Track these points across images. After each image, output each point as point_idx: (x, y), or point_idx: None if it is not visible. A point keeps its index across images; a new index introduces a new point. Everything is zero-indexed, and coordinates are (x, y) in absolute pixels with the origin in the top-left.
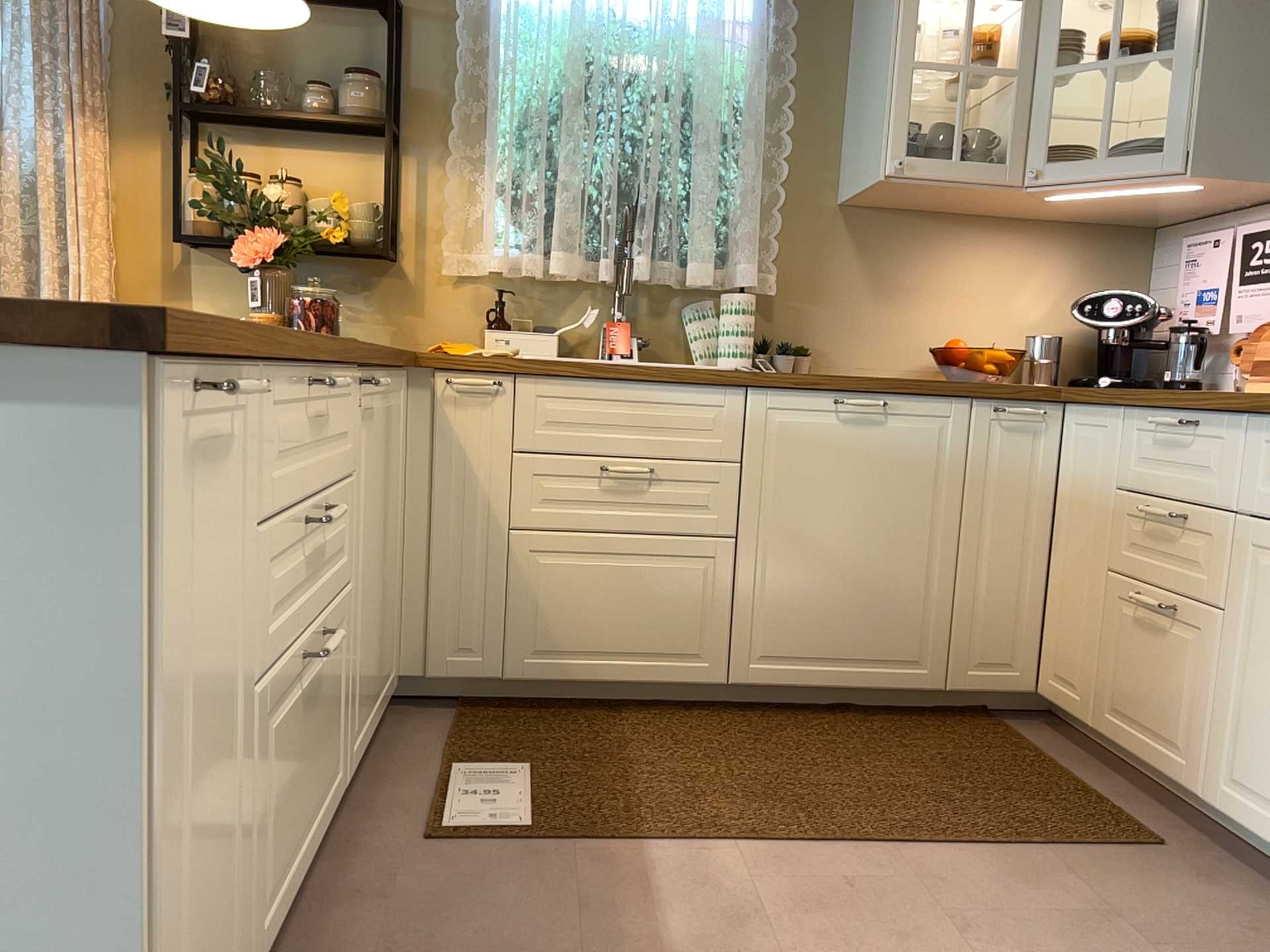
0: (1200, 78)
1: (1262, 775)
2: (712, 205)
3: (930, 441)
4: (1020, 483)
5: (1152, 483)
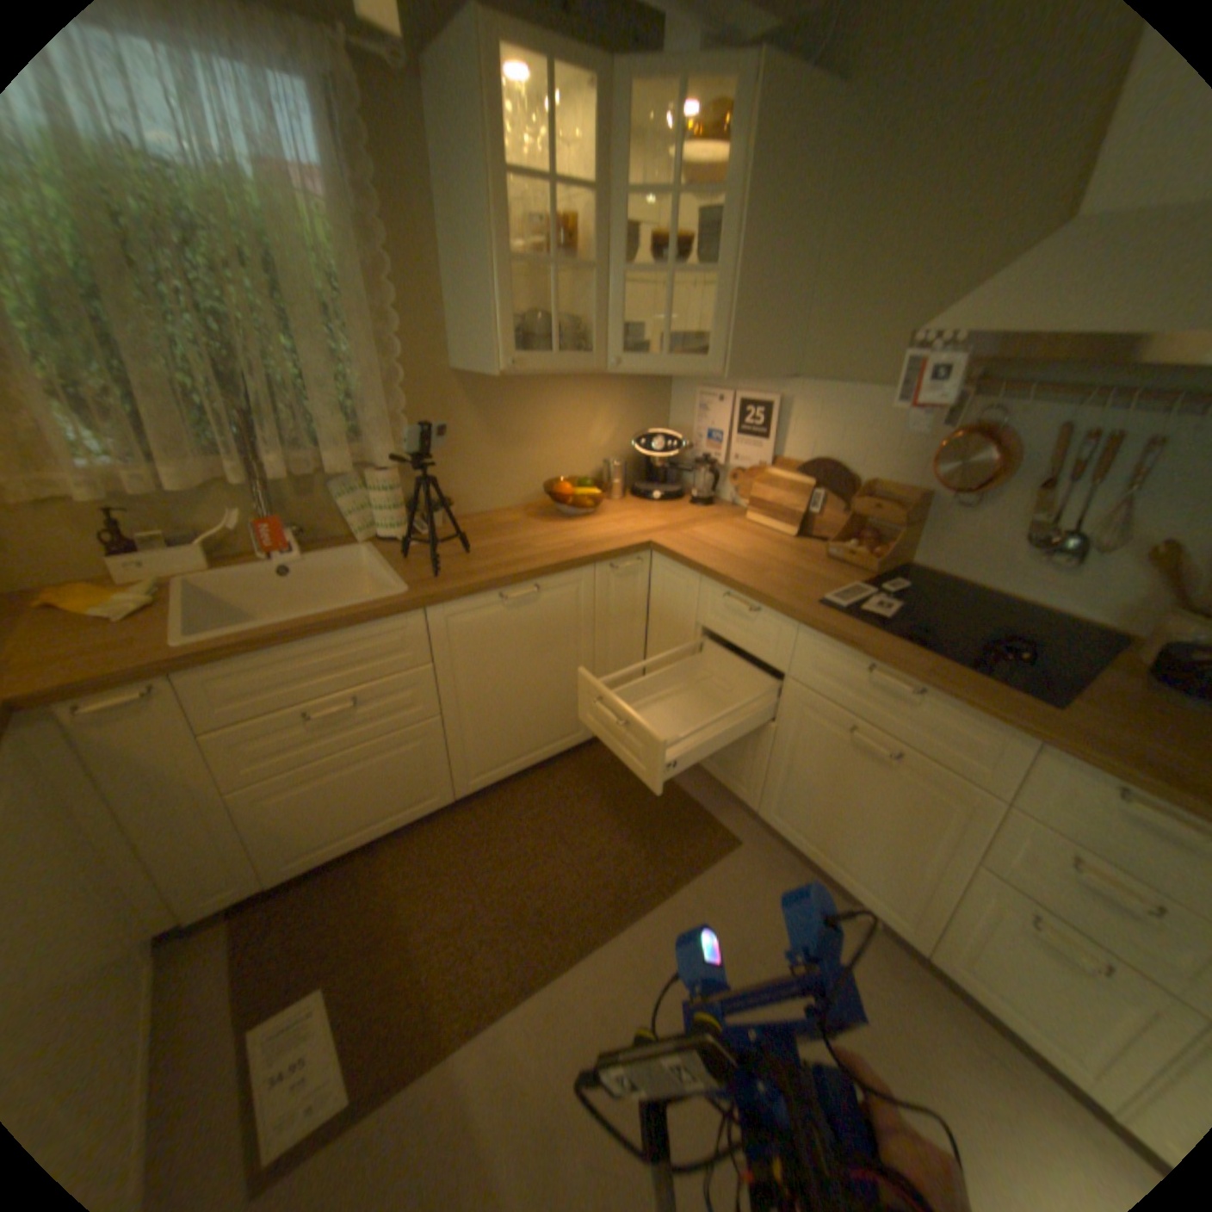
0: (733, 296)
1: (797, 817)
2: (329, 388)
3: (569, 602)
4: (625, 608)
5: (721, 630)
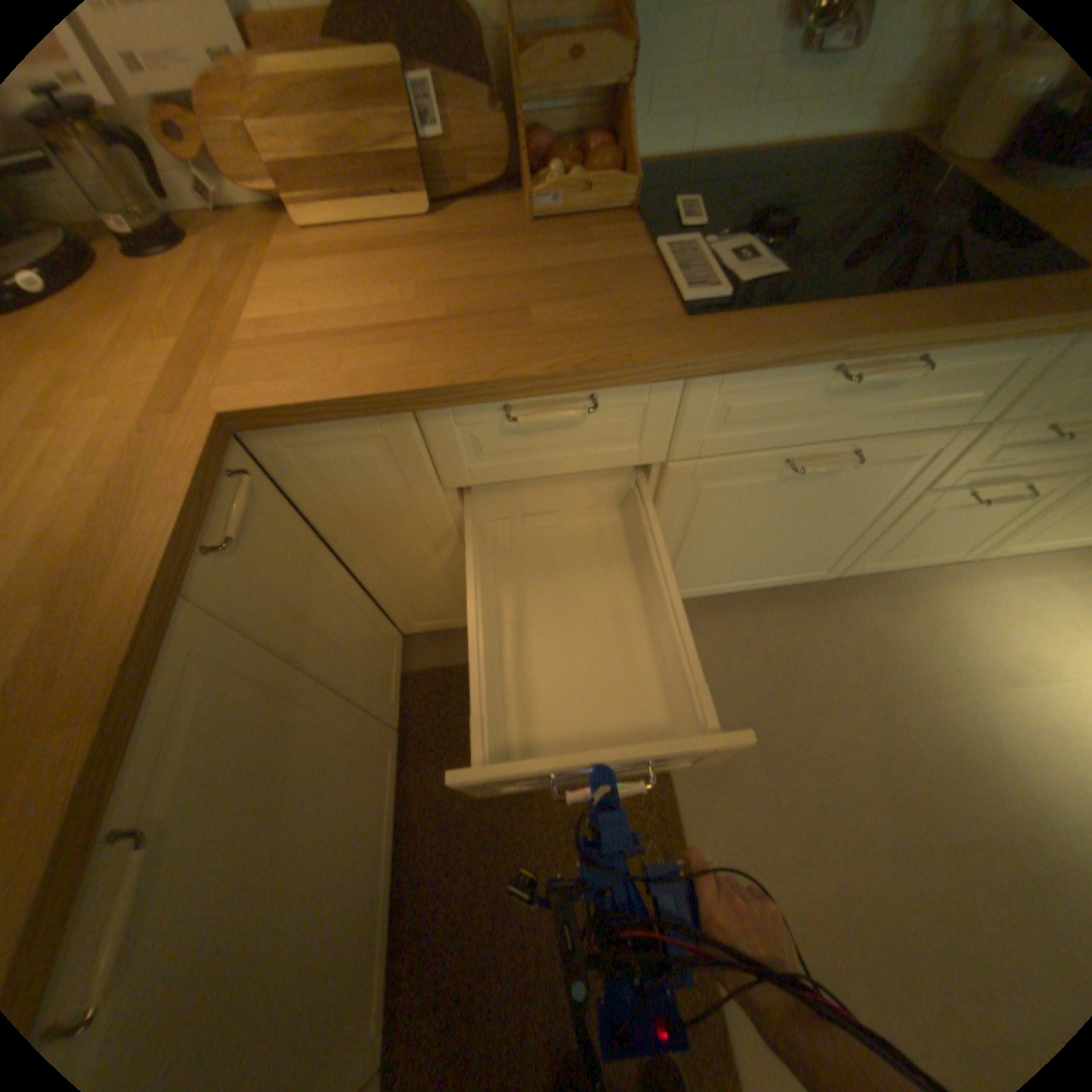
0: None
1: (690, 578)
2: None
3: (212, 711)
4: (289, 568)
5: (511, 470)
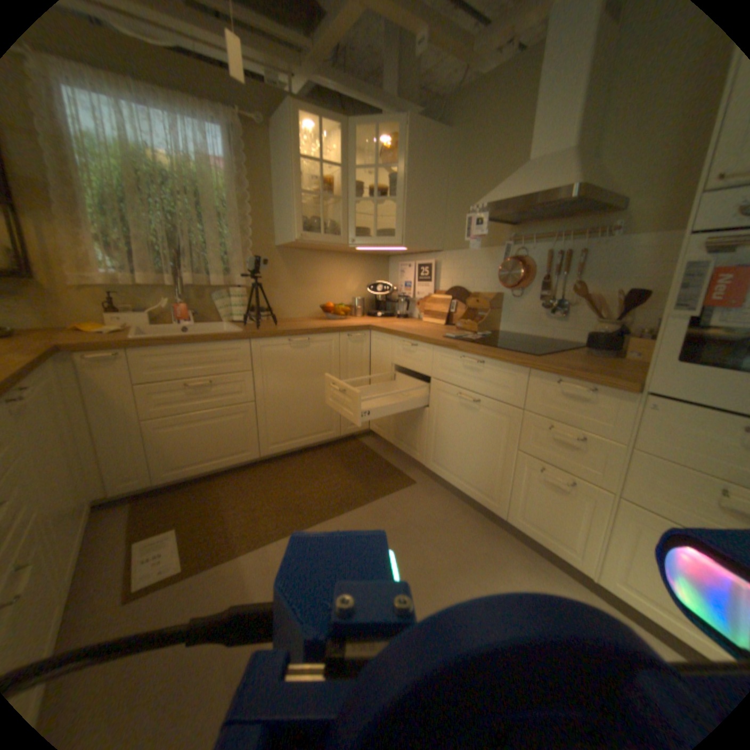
0: (403, 208)
1: (441, 458)
2: (215, 247)
3: (324, 350)
4: (356, 360)
5: (401, 362)
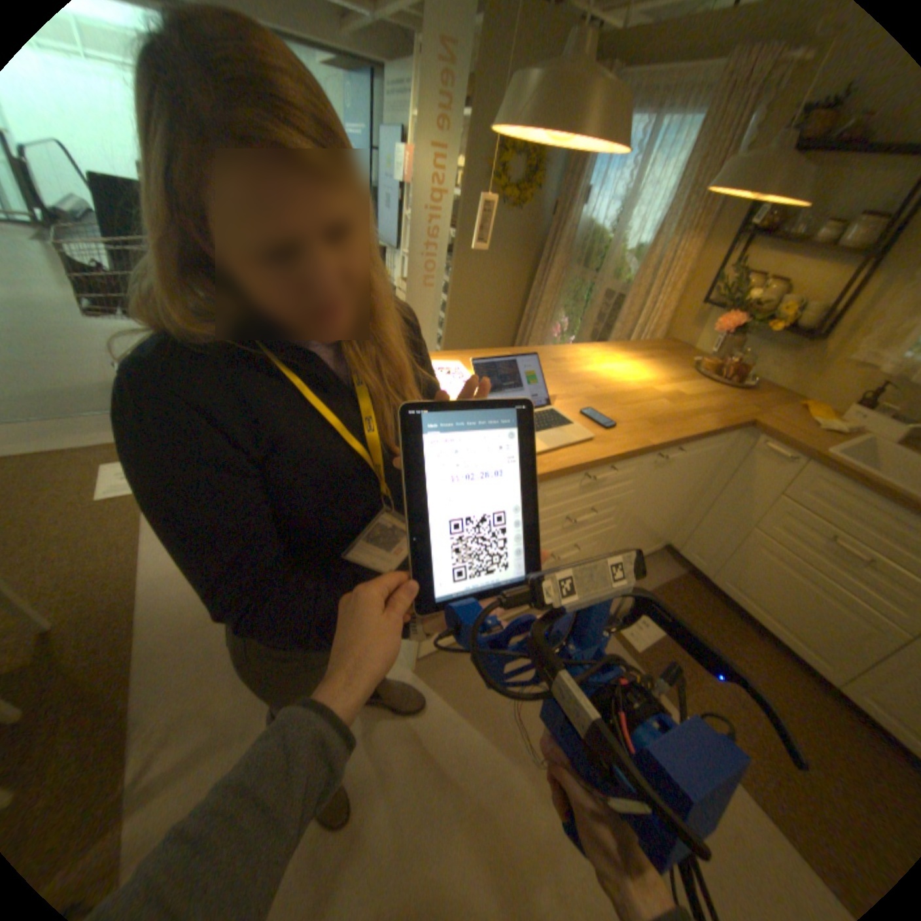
0: None
1: None
2: None
3: None
4: None
5: None
